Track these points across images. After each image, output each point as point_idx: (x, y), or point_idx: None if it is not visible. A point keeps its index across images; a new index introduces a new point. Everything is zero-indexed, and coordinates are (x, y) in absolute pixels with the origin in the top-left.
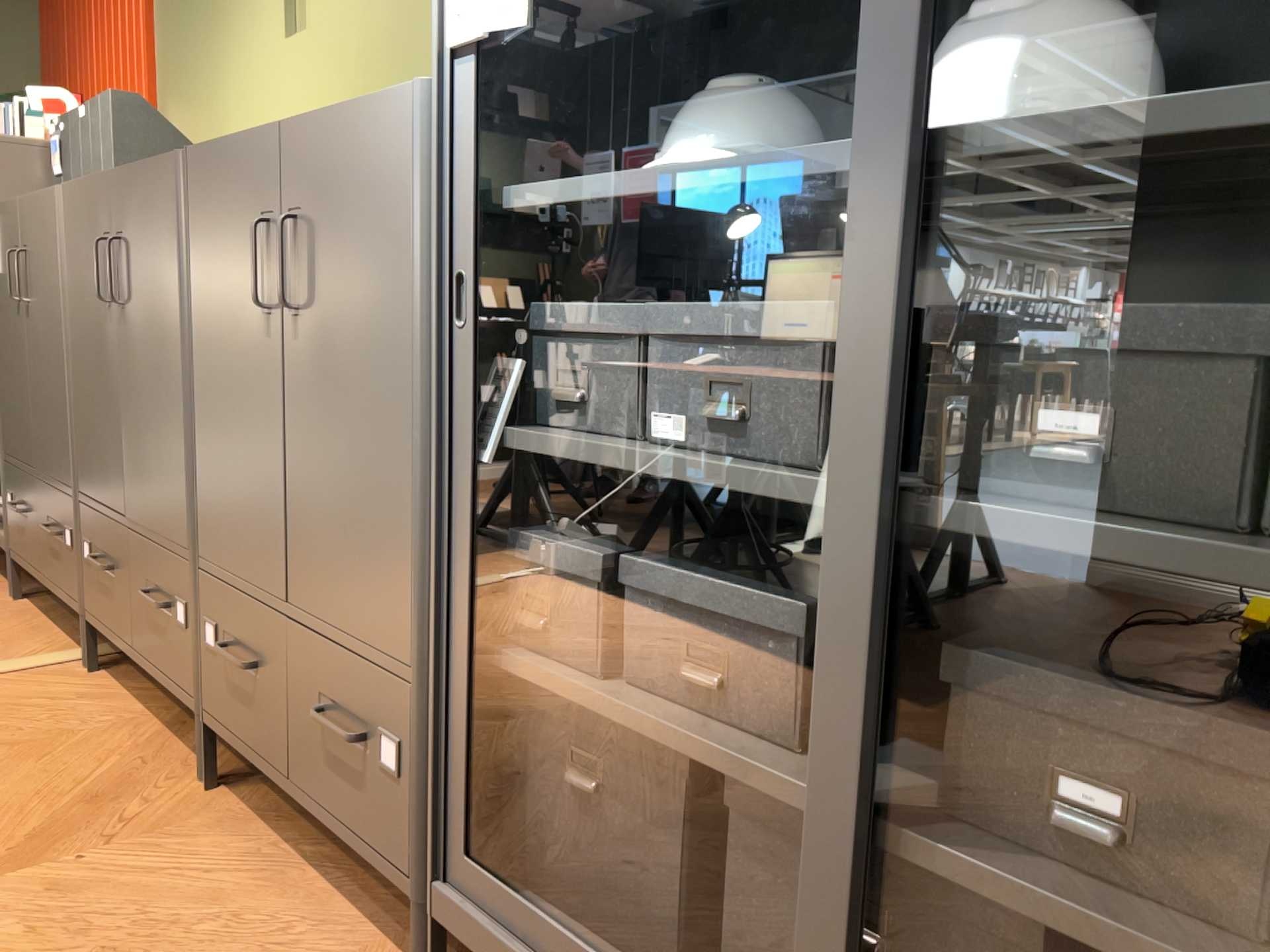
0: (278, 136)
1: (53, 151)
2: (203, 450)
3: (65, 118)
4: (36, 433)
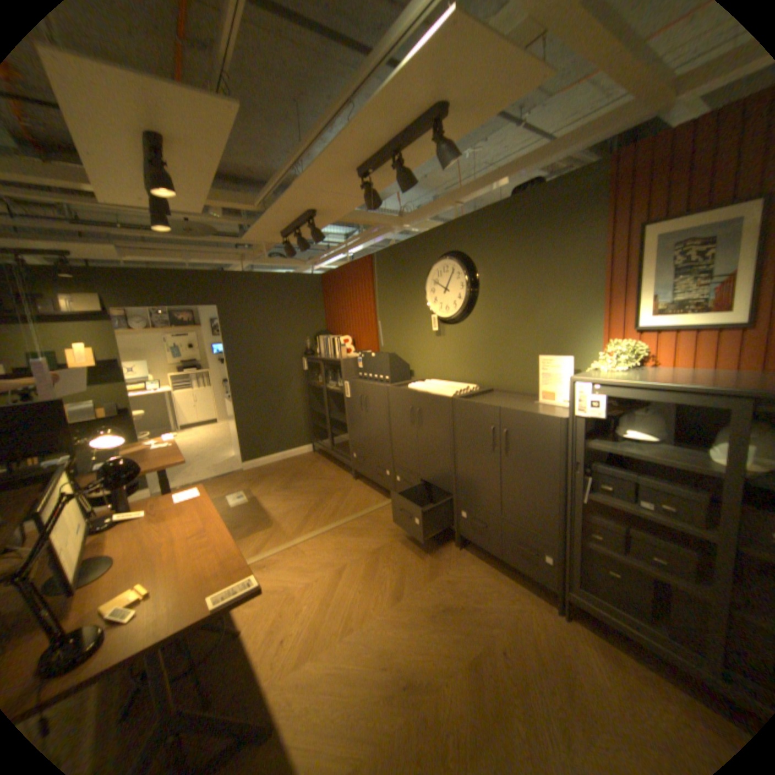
0: (499, 410)
1: (357, 360)
2: (461, 470)
3: (363, 353)
4: (370, 442)
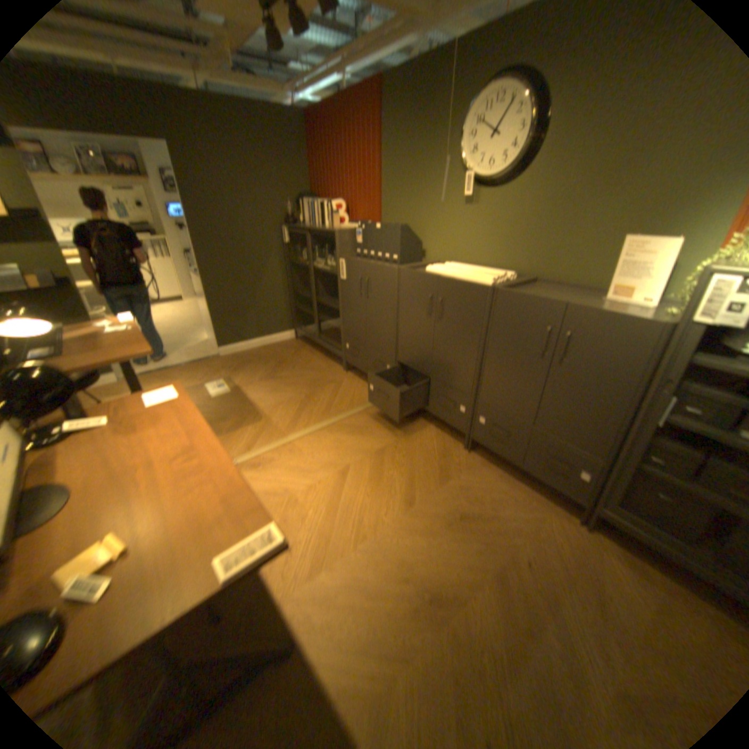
0: (565, 305)
1: (355, 231)
2: (489, 374)
3: (364, 222)
4: (369, 333)
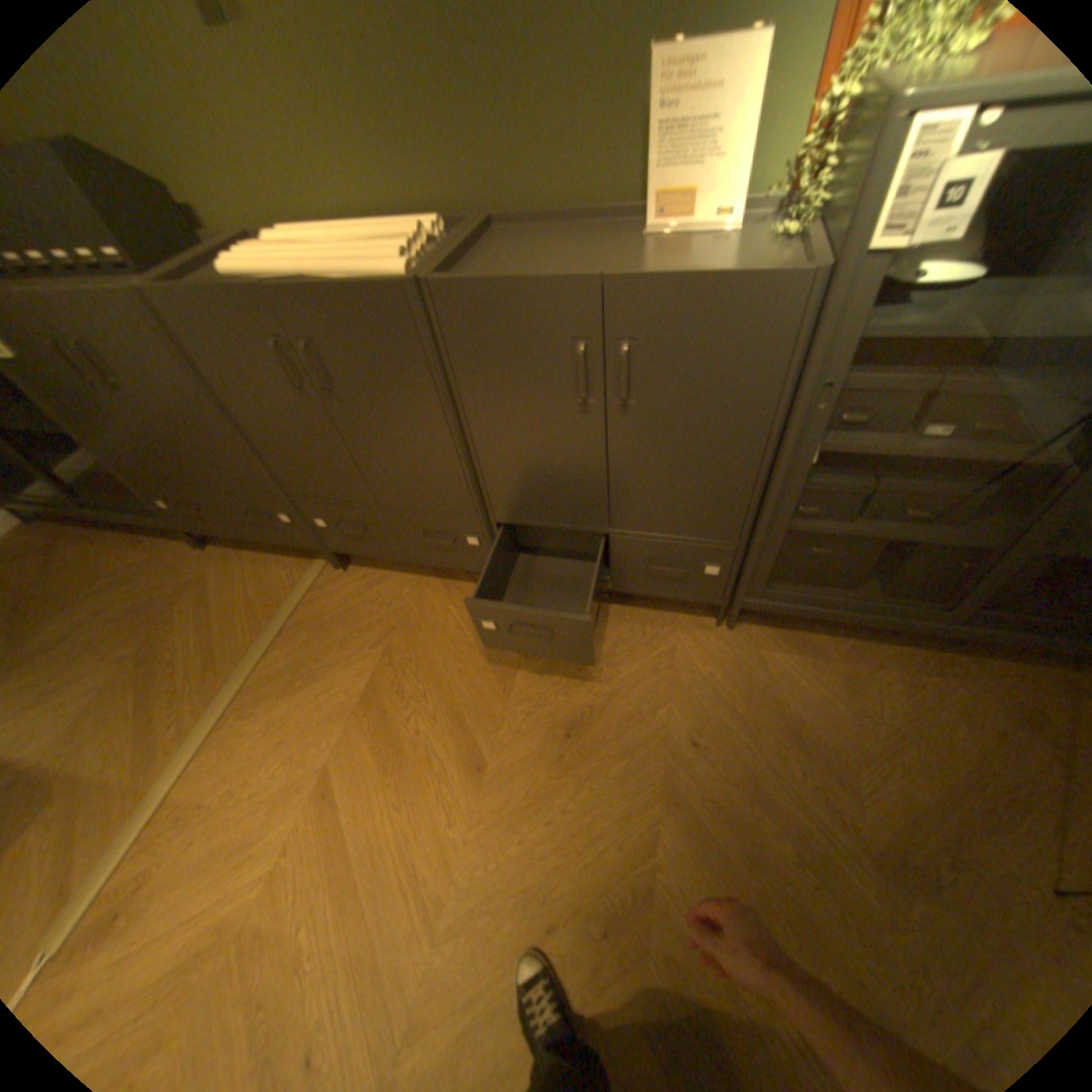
0: (598, 286)
1: None
2: (493, 471)
3: None
4: (190, 467)
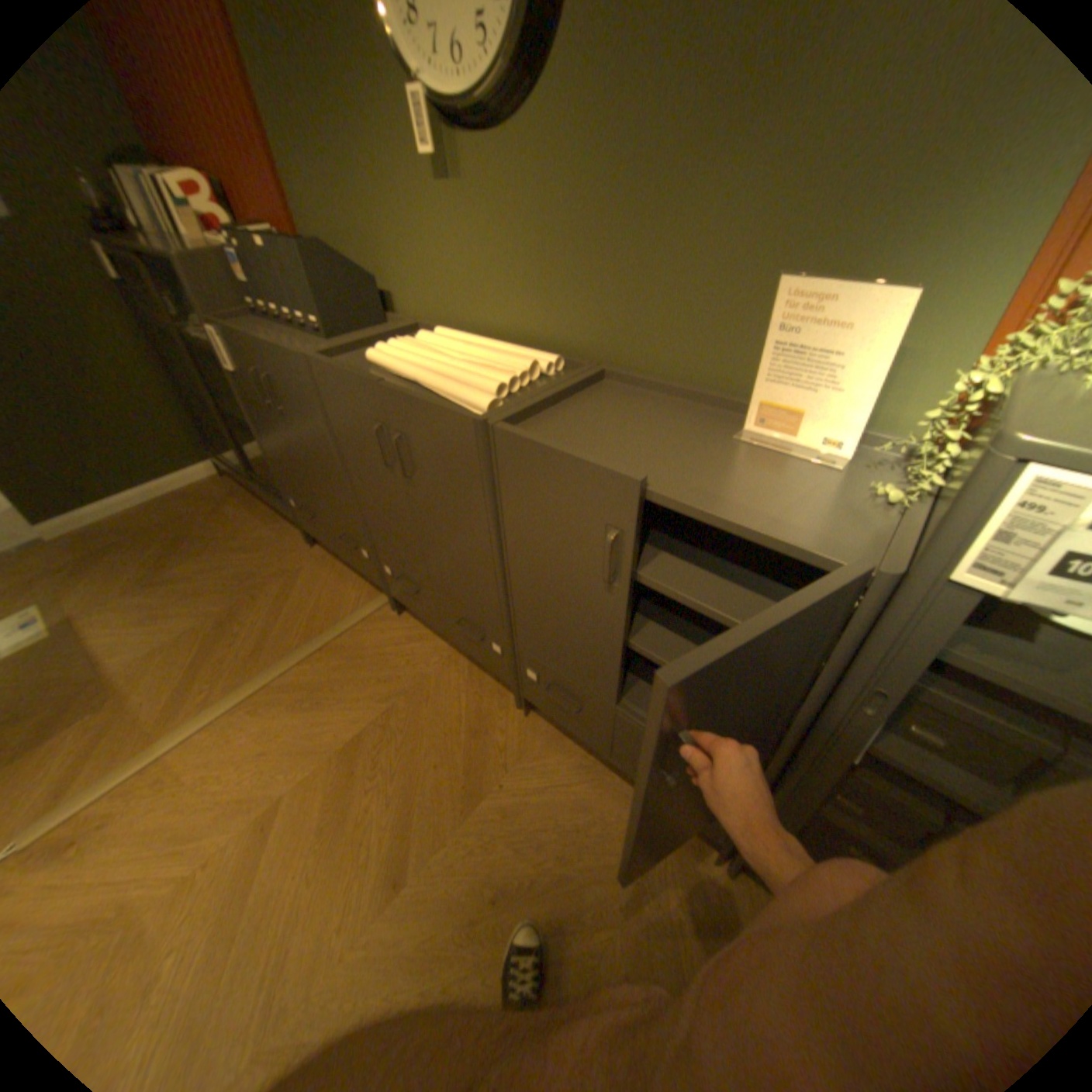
0: (637, 489)
1: (228, 257)
2: (522, 600)
3: (234, 234)
4: (314, 486)
